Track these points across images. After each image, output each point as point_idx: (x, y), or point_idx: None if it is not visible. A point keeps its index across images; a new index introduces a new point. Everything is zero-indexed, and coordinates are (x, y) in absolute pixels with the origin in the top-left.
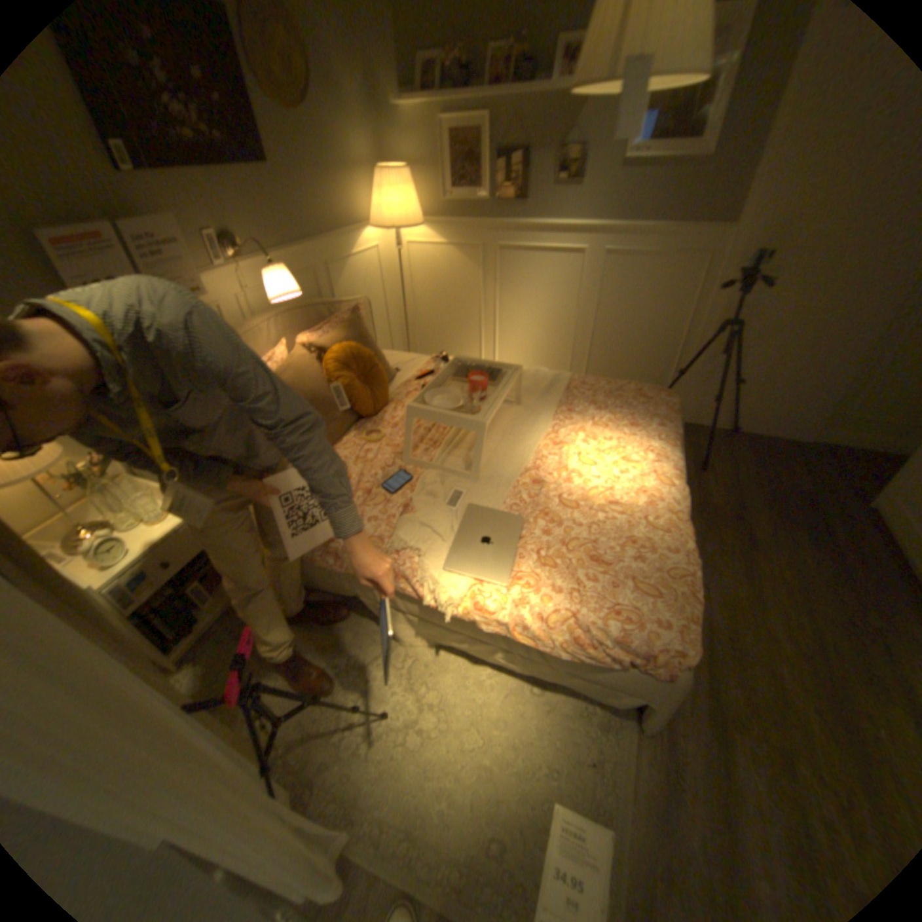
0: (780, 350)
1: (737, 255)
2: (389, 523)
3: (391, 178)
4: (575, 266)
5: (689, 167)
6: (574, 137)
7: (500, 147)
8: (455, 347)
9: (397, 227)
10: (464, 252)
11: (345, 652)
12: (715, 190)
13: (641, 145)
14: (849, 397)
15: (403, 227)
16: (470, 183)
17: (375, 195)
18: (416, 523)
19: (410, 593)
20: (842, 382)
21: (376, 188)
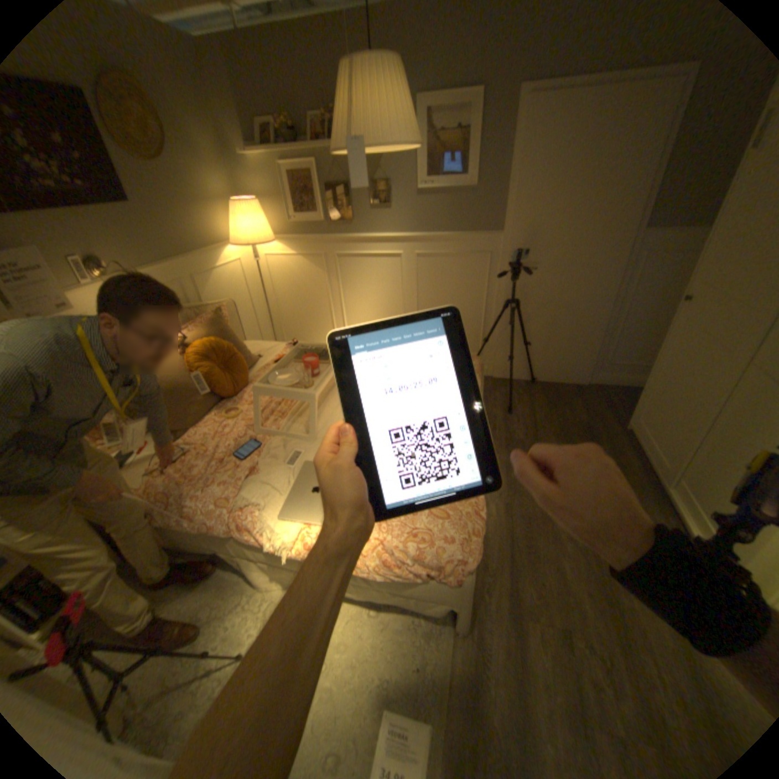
0: (550, 319)
1: (507, 253)
2: (235, 486)
3: (242, 209)
4: (395, 267)
5: (462, 195)
6: (378, 176)
7: (326, 184)
8: (314, 334)
9: (254, 244)
10: (310, 261)
11: (207, 607)
12: (483, 210)
13: (426, 181)
14: (604, 349)
15: (259, 244)
16: (307, 210)
17: (230, 221)
18: (257, 483)
19: (252, 544)
20: (596, 339)
21: (230, 216)
